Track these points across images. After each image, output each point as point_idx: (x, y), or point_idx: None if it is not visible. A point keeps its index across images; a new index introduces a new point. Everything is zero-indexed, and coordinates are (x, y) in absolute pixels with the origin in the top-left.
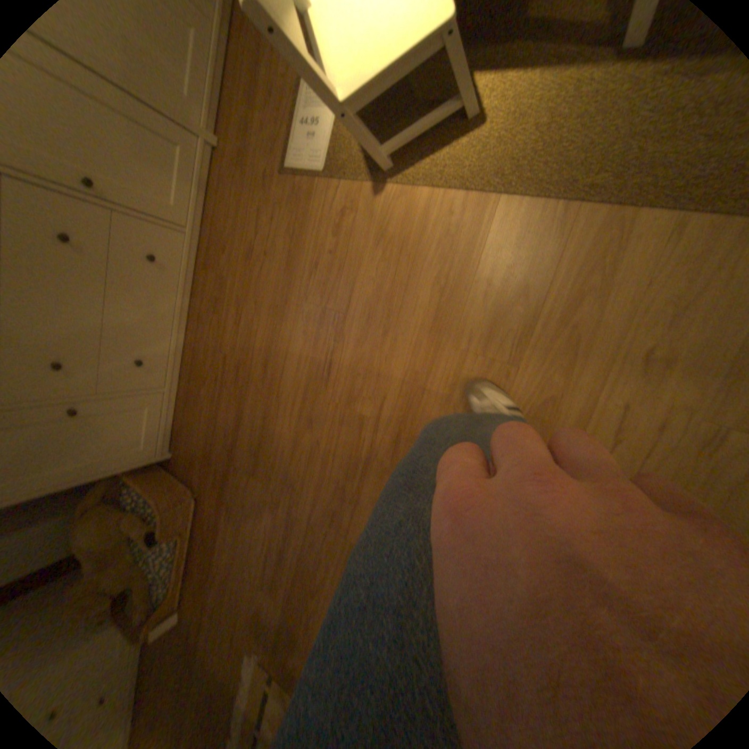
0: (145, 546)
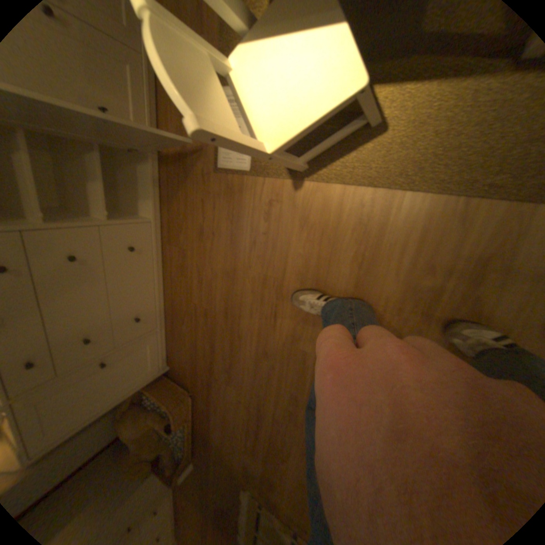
0: (166, 432)
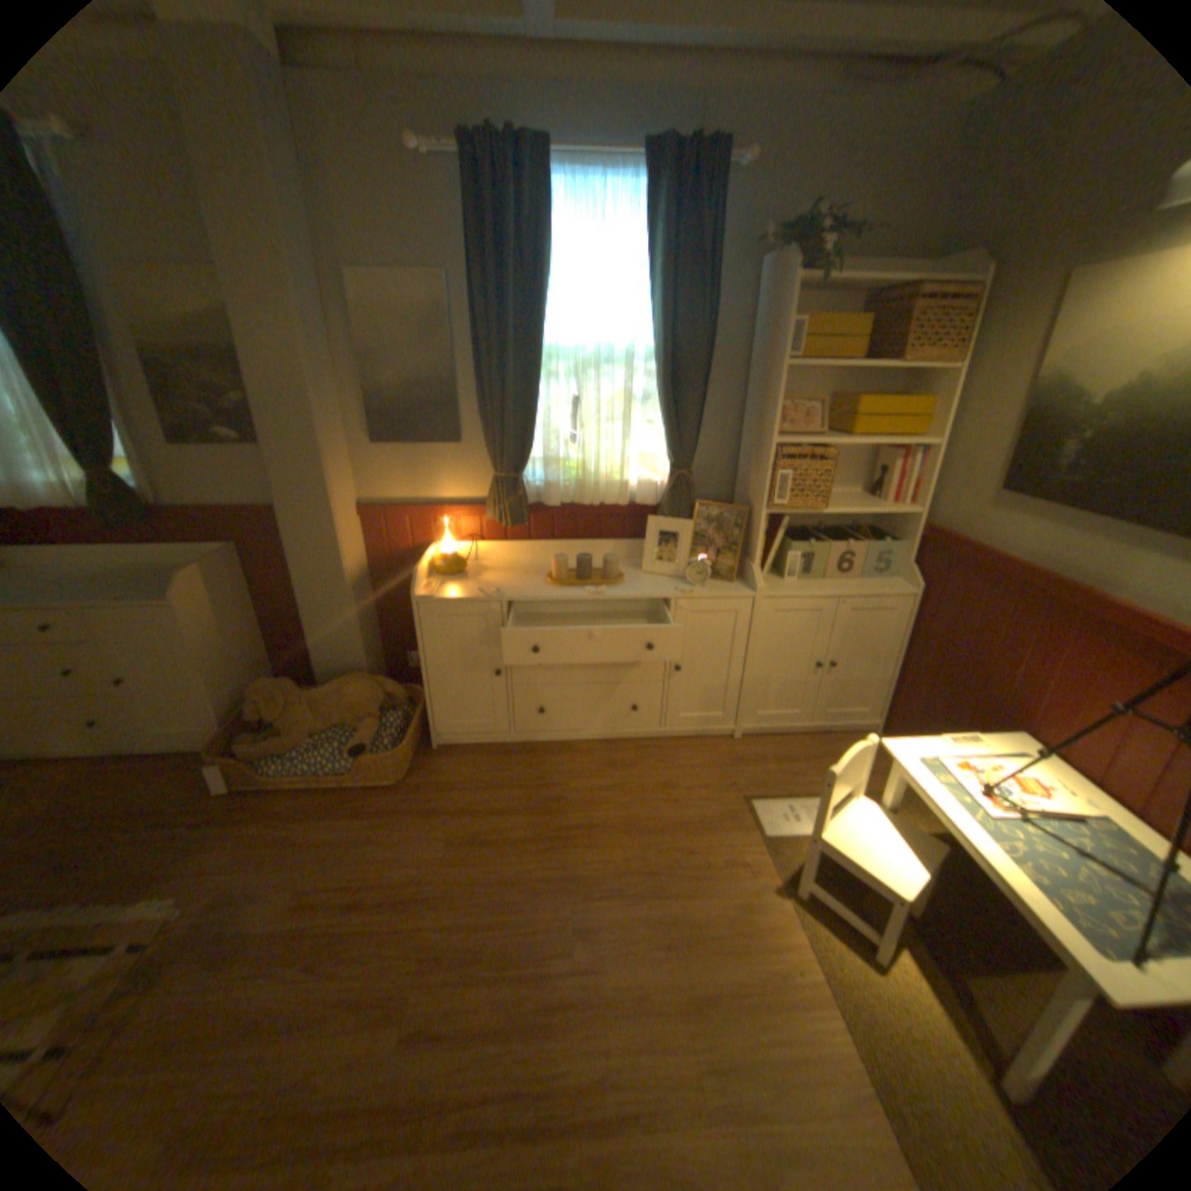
0: (347, 752)
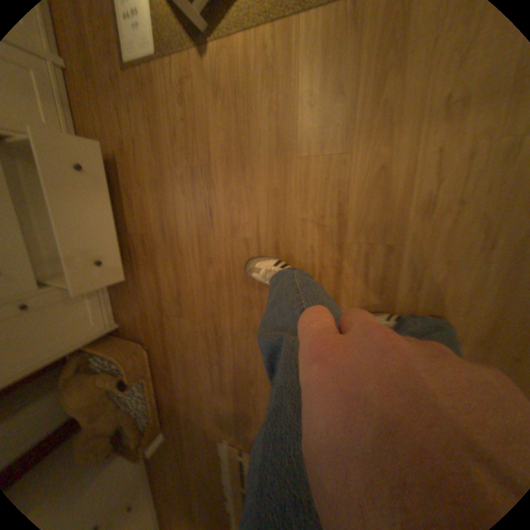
0: (120, 391)
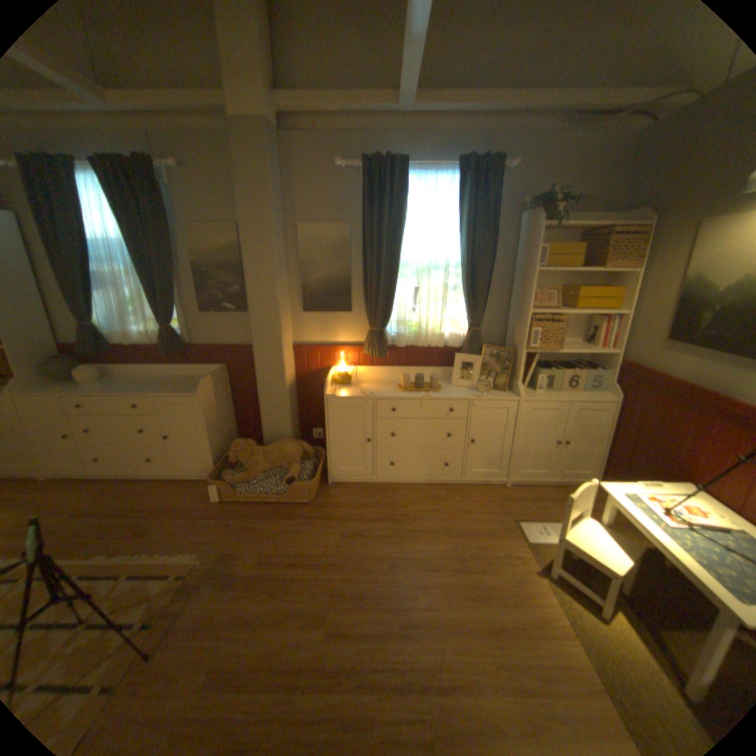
0: (285, 481)
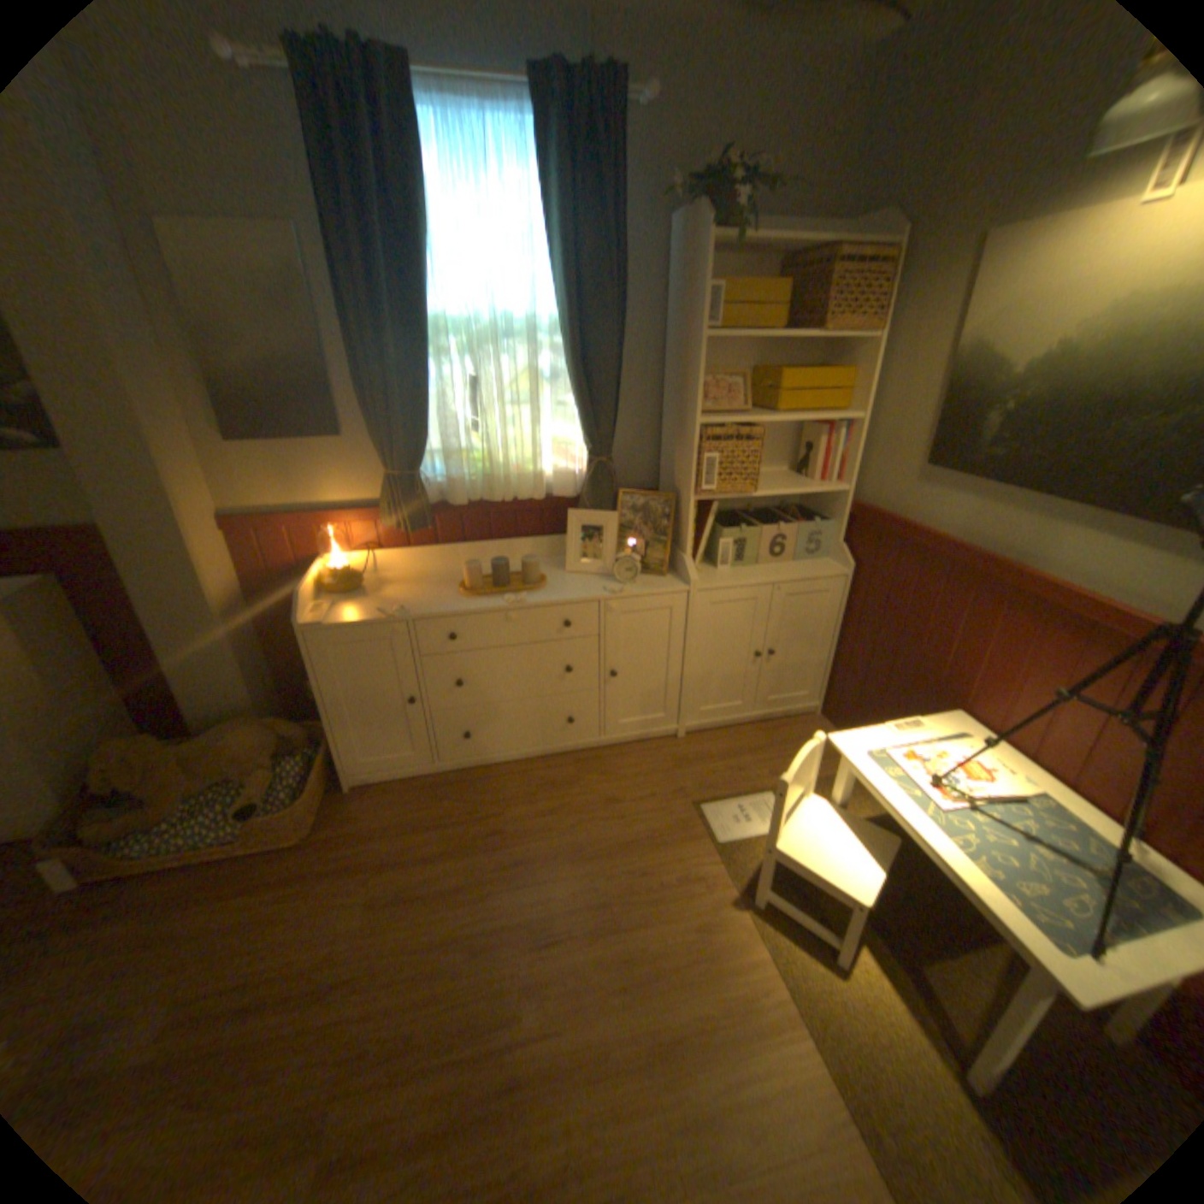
0: (232, 817)
